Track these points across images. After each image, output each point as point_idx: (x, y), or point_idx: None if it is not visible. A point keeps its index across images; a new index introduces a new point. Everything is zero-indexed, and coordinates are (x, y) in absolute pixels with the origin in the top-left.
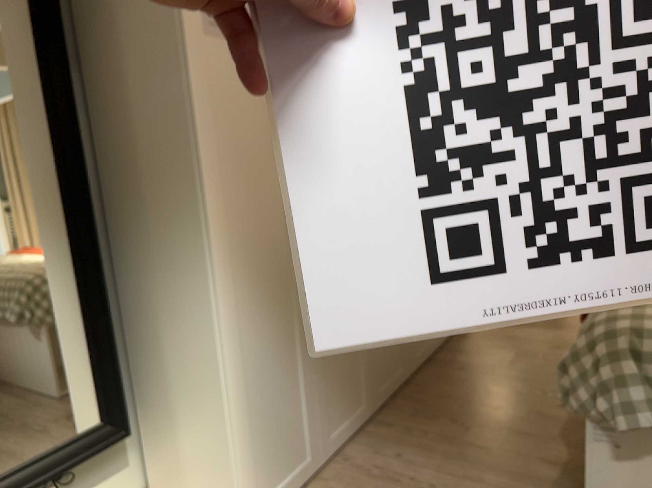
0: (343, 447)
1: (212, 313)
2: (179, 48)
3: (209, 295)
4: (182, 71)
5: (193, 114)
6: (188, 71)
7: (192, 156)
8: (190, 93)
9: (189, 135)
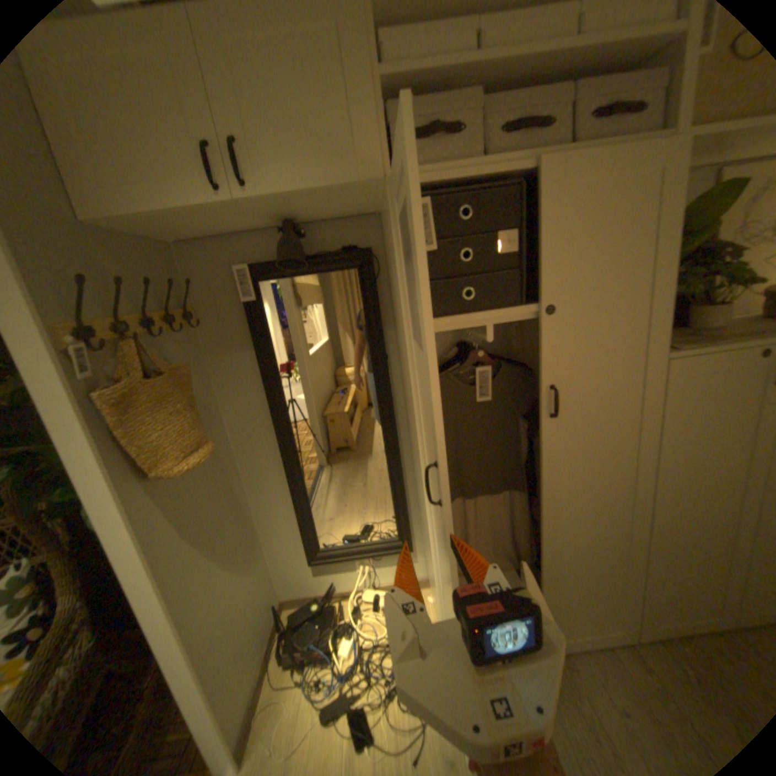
0: (584, 654)
1: (432, 535)
2: (410, 354)
3: (430, 523)
4: (412, 370)
5: (422, 400)
6: (419, 368)
7: (419, 431)
8: (420, 384)
9: (417, 416)
